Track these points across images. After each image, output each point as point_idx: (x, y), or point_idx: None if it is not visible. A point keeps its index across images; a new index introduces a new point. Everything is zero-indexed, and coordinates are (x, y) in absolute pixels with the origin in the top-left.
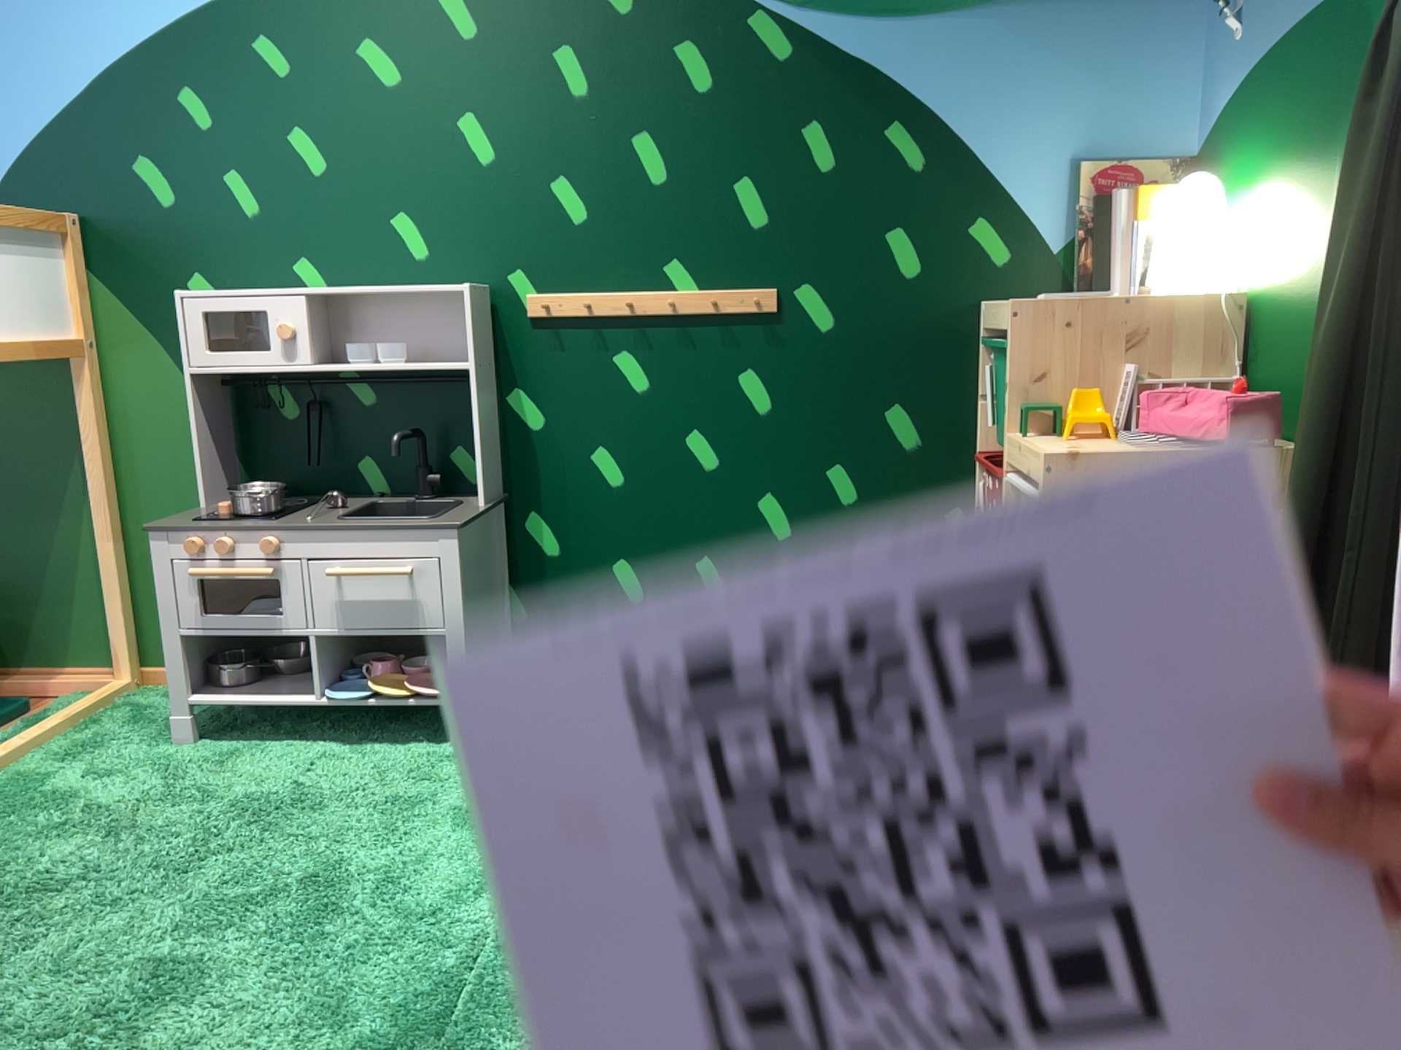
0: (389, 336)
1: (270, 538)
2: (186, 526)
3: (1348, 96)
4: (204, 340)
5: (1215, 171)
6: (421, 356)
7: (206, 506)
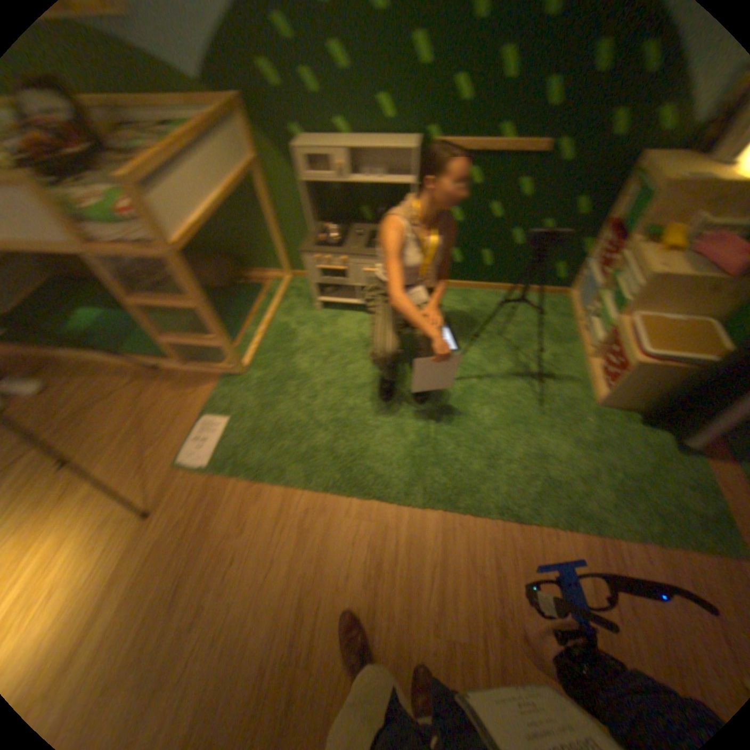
0: (379, 159)
1: (346, 257)
2: (317, 251)
3: None
4: (302, 155)
5: None
6: (392, 169)
7: (316, 232)
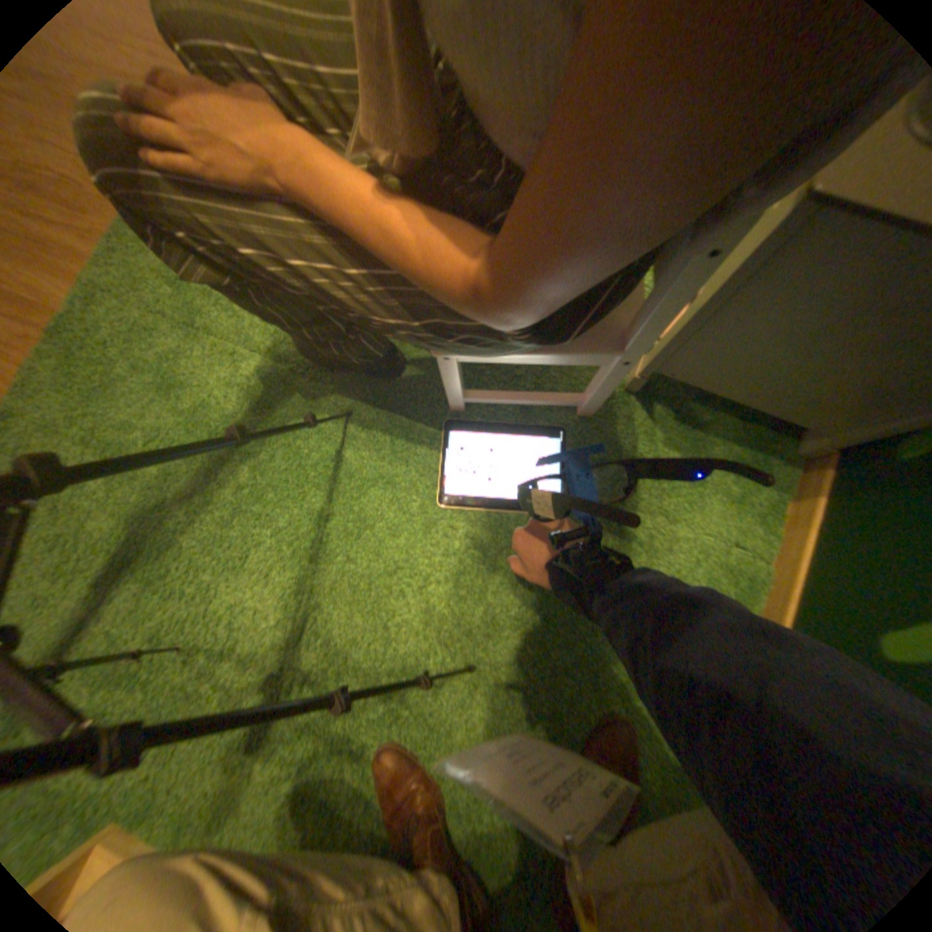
0: None
1: None
2: None
3: None
4: None
5: None
6: None
7: None
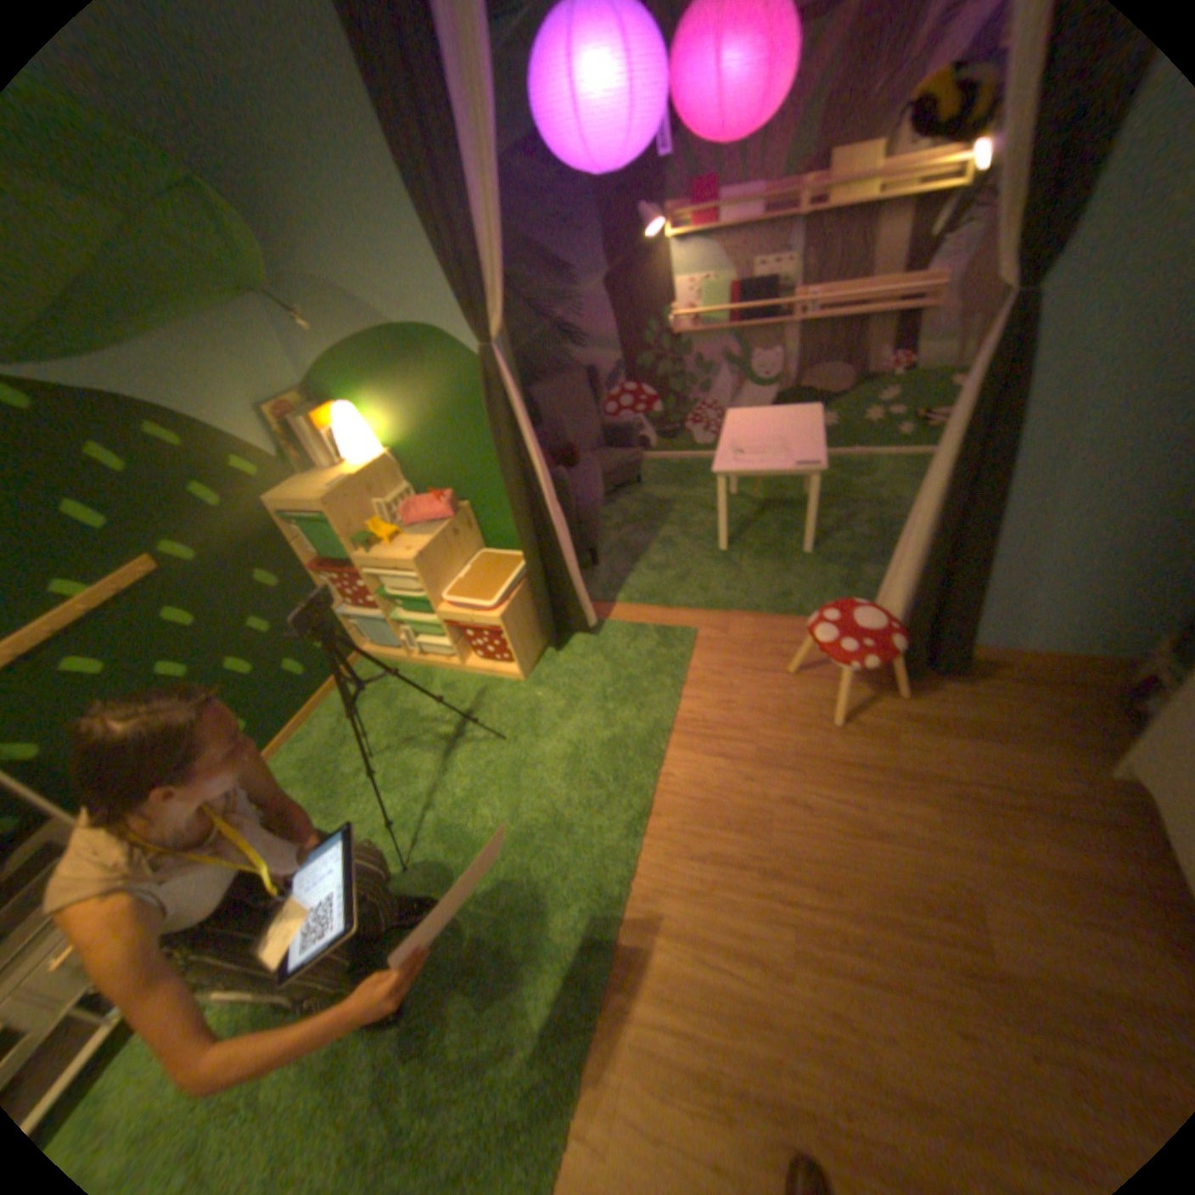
0: None
1: None
2: None
3: (417, 373)
4: None
5: (326, 394)
6: None
7: None
